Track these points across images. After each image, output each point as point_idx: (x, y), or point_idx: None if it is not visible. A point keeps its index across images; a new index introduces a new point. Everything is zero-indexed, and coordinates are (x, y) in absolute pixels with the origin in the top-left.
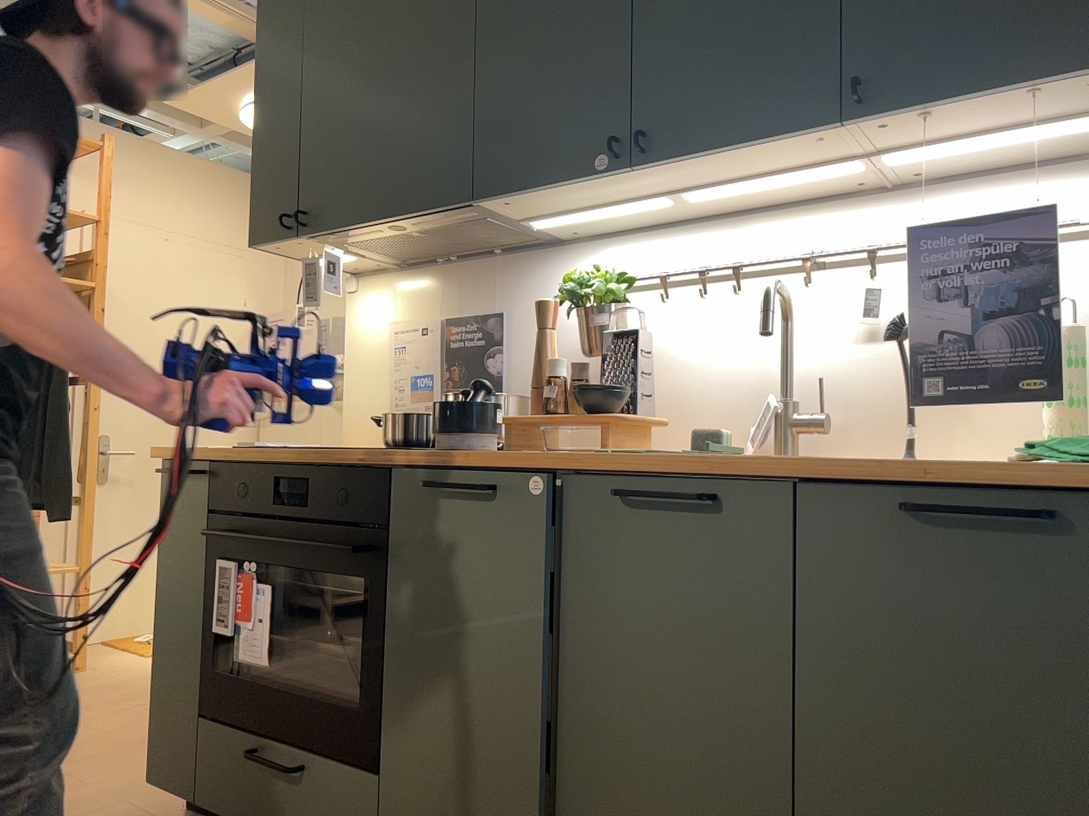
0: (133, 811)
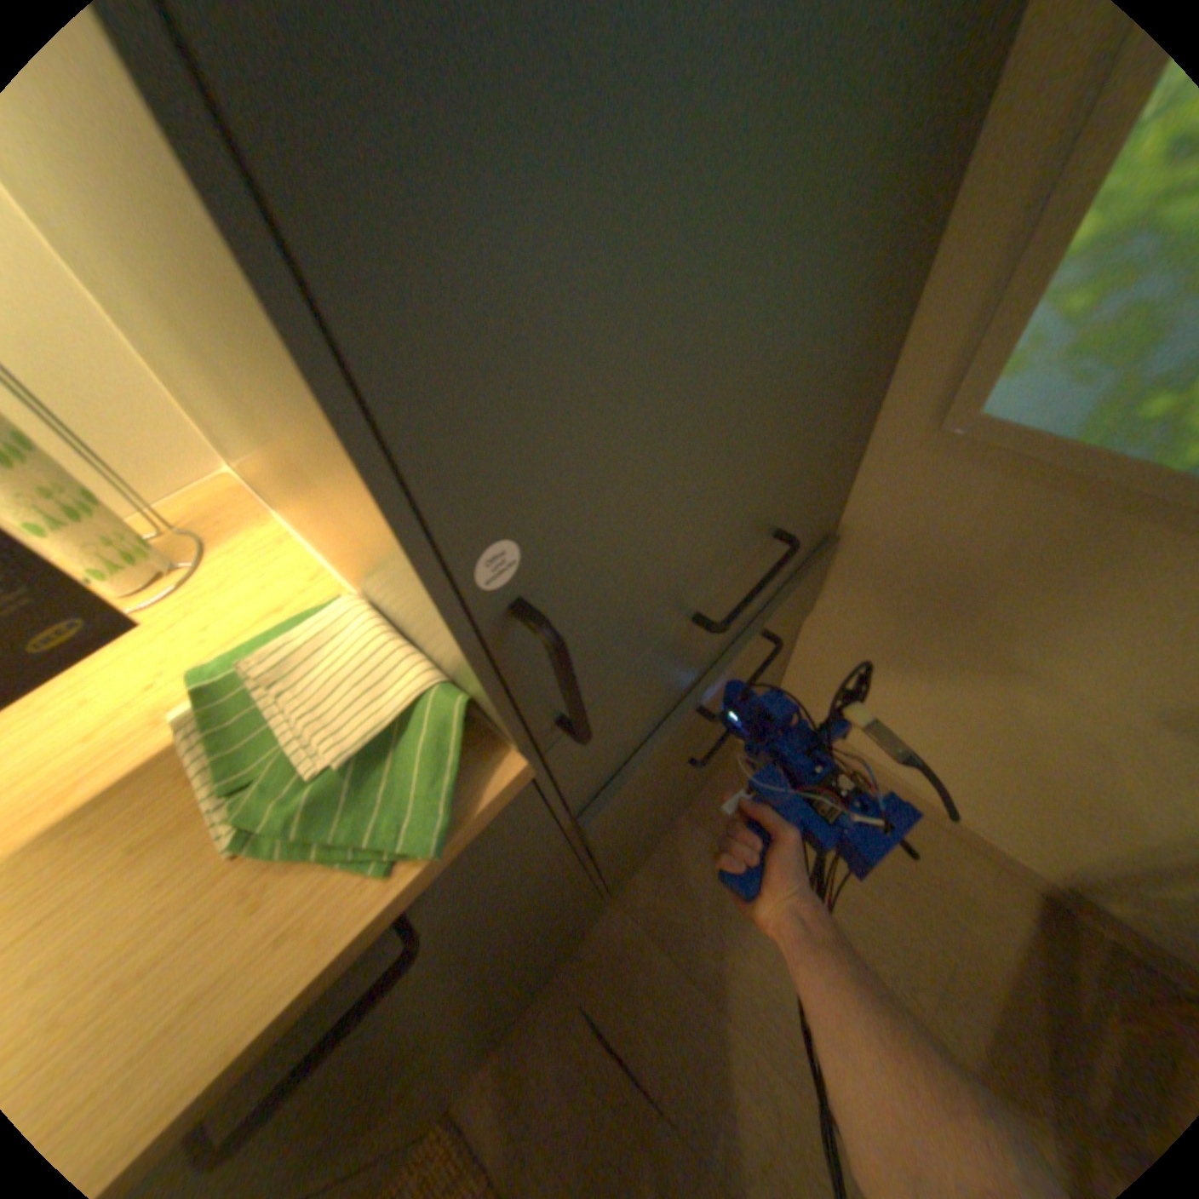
0: None
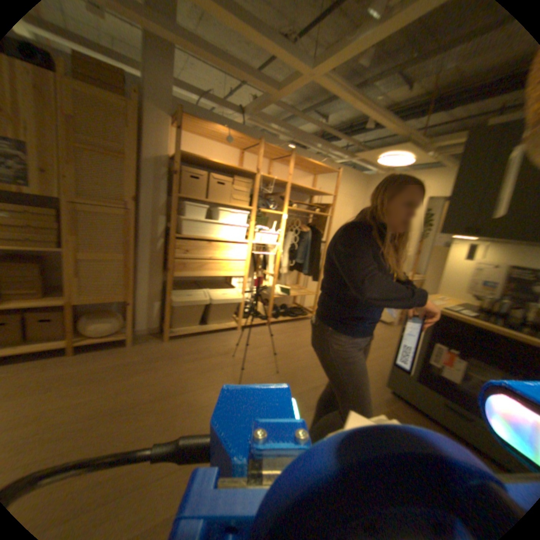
0: (376, 388)
